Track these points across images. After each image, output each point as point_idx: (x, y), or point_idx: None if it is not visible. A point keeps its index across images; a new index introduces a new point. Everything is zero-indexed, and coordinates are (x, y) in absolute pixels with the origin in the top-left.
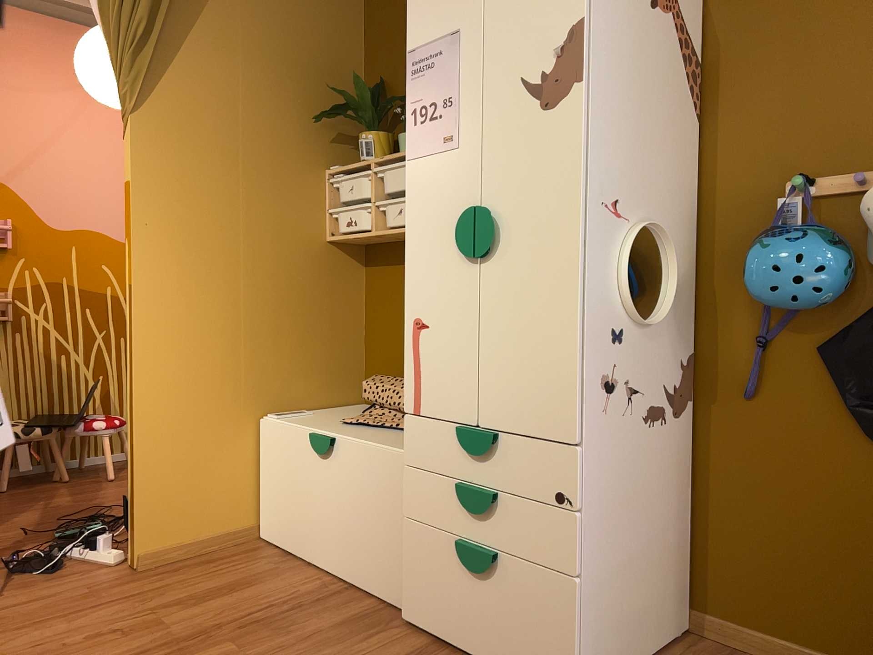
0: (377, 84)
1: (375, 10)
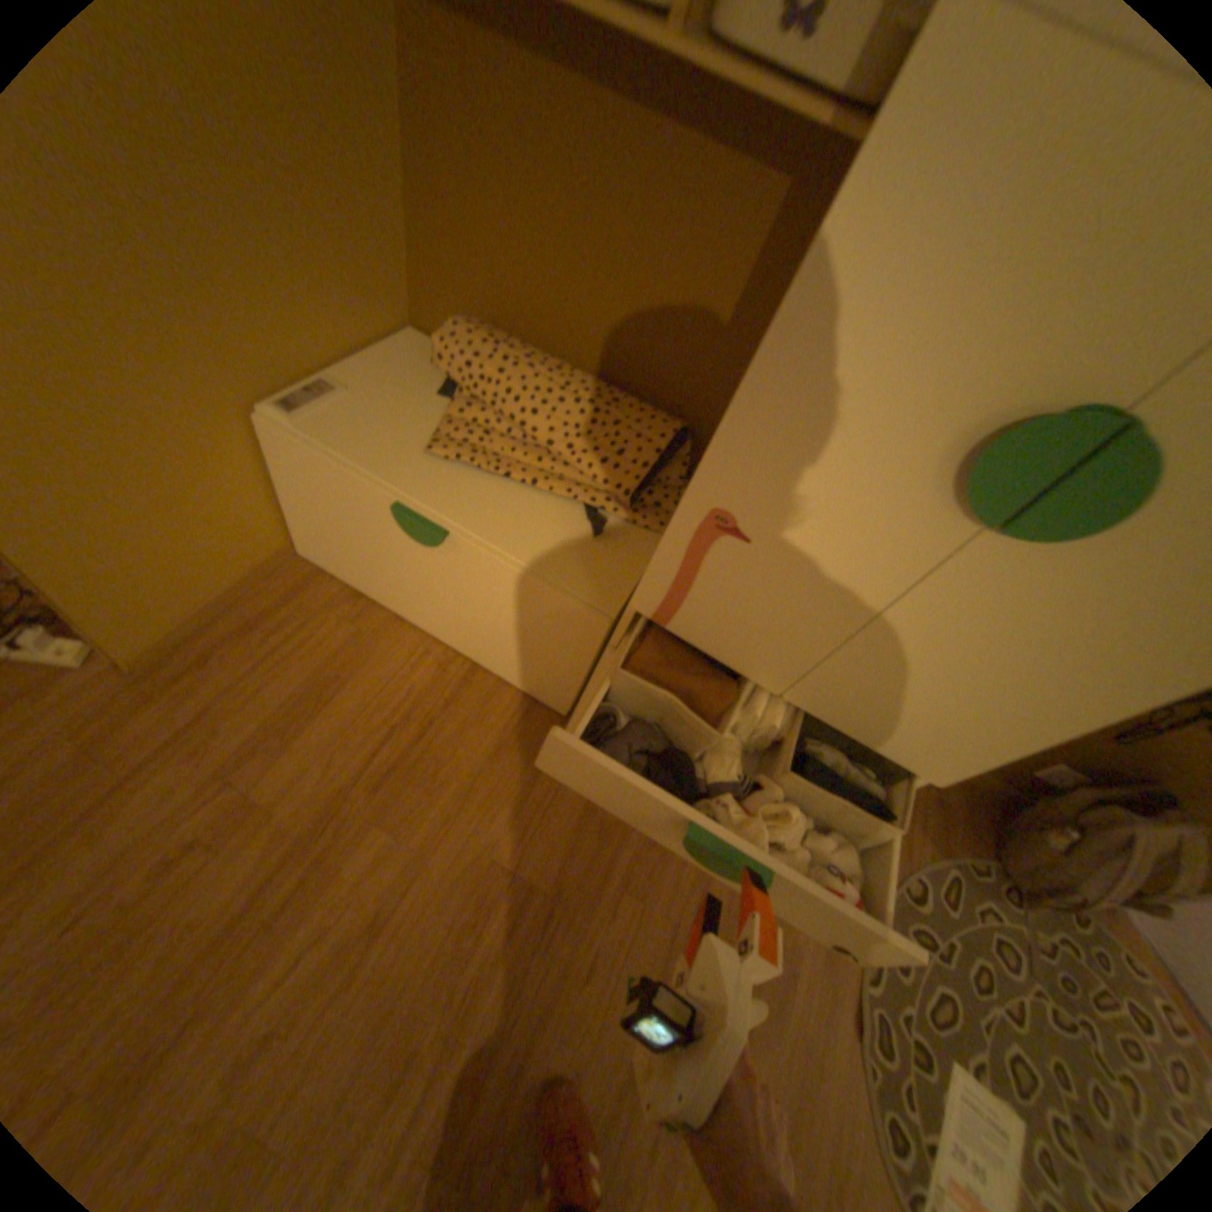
0: None
1: None
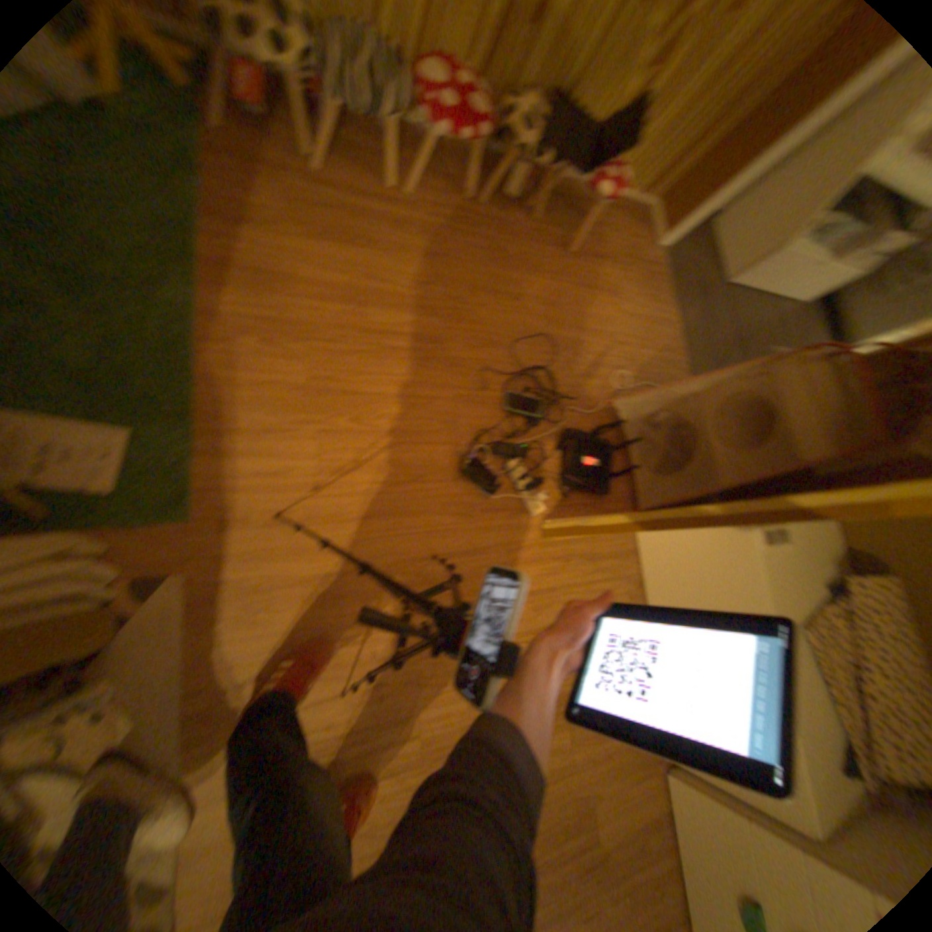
0: None
1: None
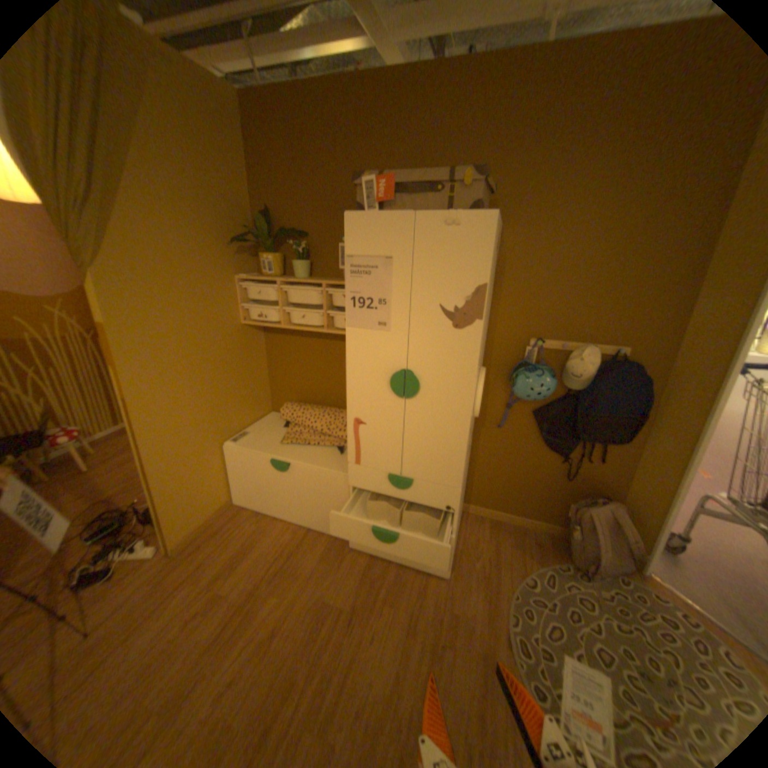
0: (262, 209)
1: (253, 147)
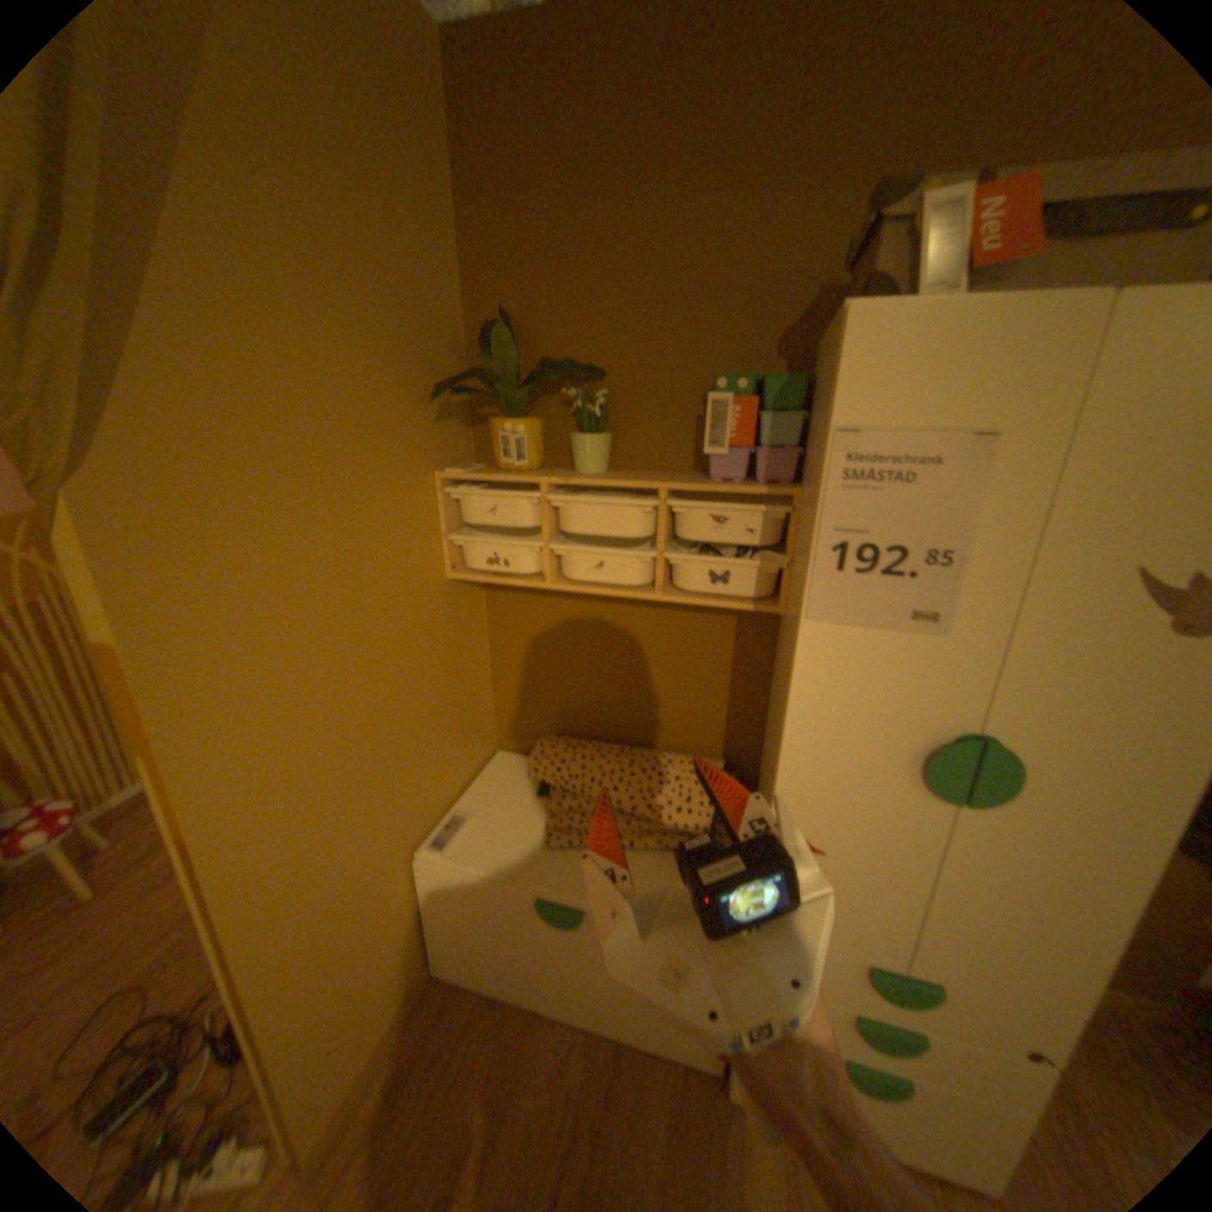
0: (493, 315)
1: (477, 167)
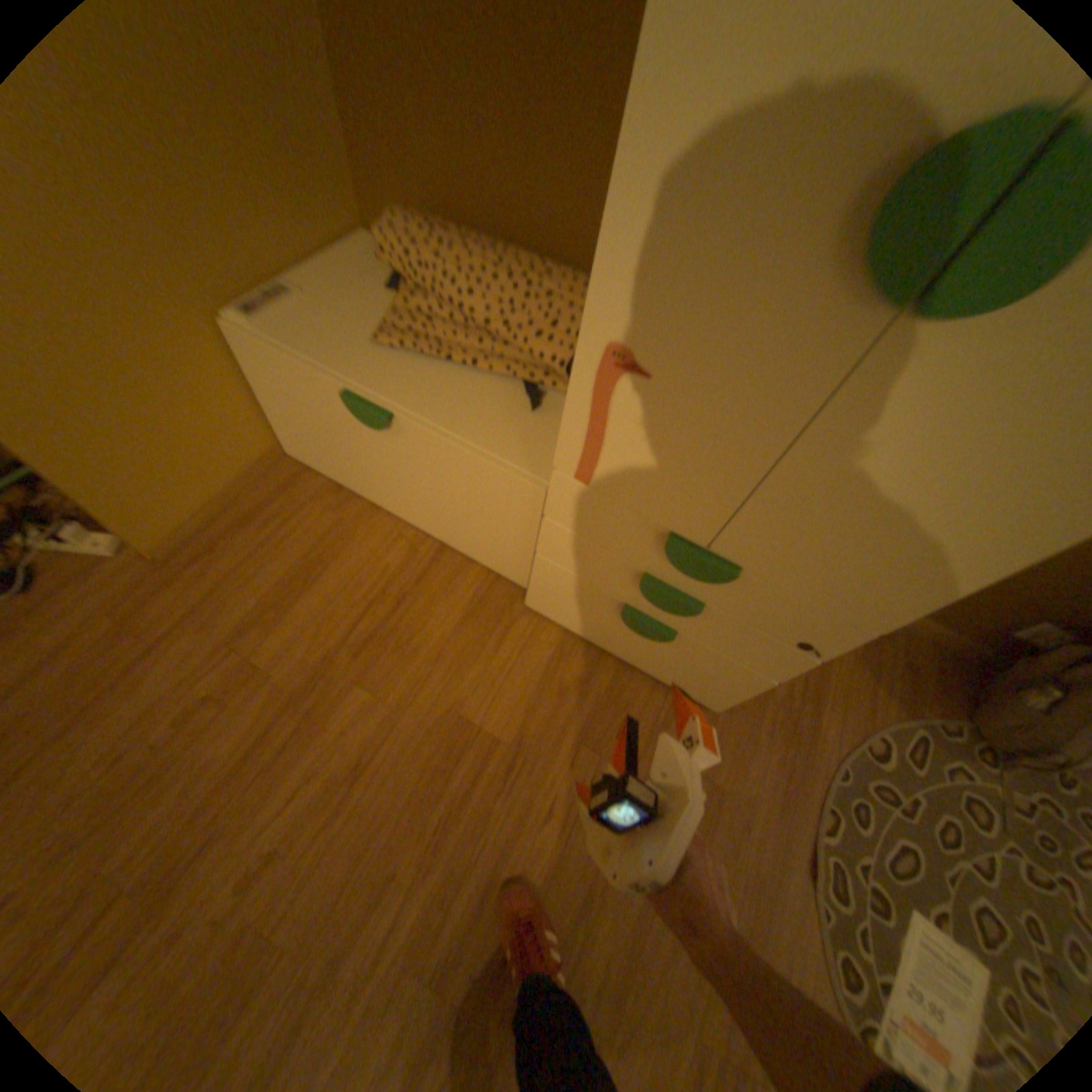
0: None
1: None
